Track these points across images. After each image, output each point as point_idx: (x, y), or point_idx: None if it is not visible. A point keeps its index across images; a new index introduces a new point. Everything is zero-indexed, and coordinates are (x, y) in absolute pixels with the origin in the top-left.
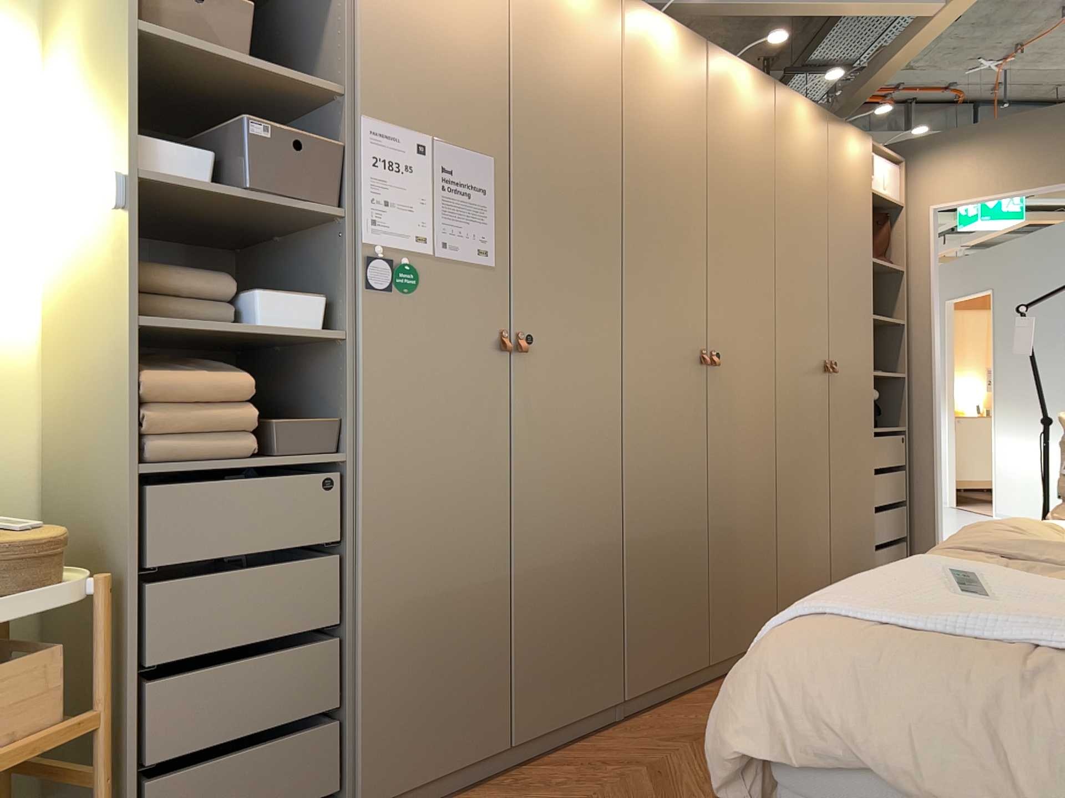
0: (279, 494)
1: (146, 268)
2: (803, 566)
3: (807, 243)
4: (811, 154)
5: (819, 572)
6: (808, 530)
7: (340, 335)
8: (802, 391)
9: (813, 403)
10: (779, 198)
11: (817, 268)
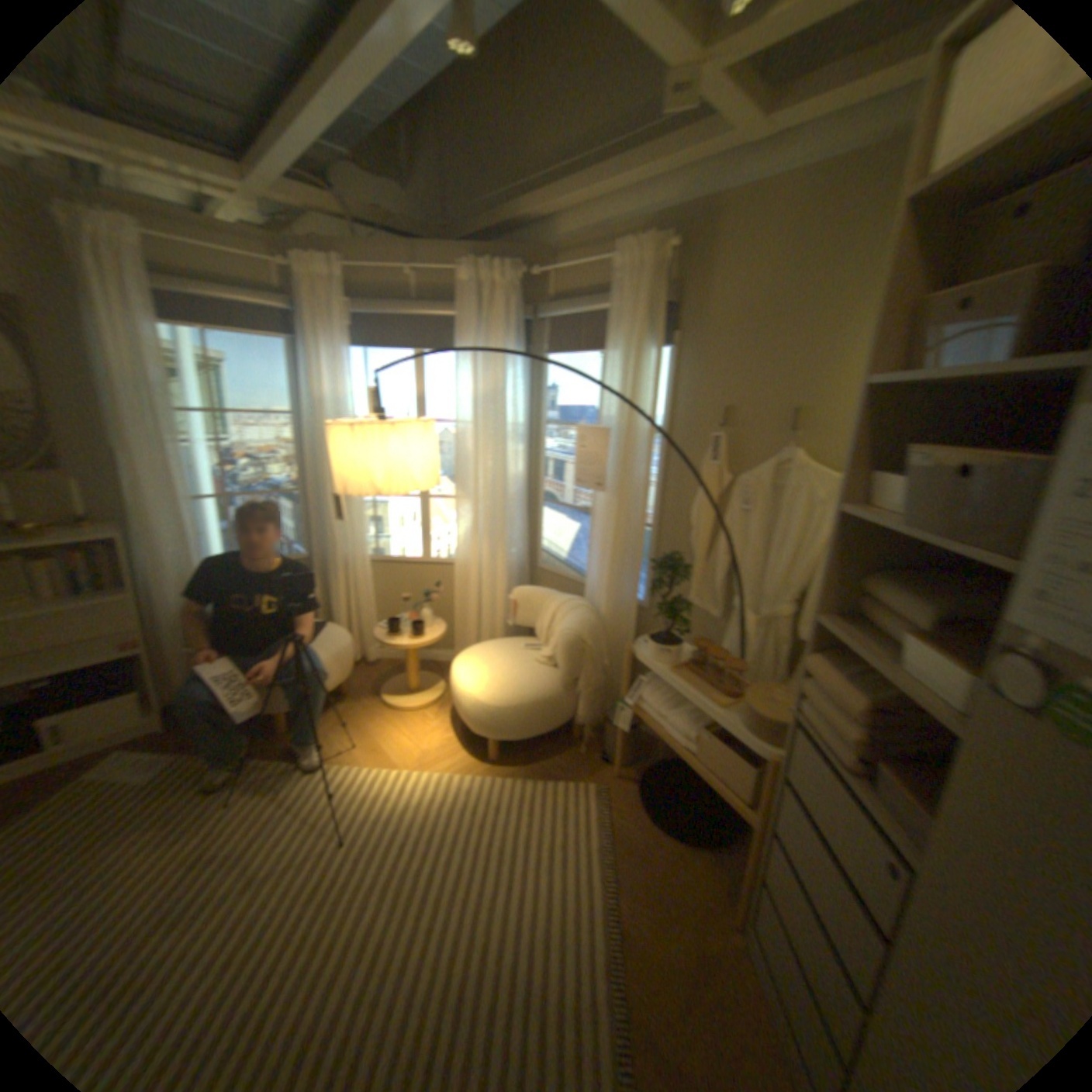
0: (857, 827)
1: (878, 582)
2: None
3: None
4: None
5: None
6: None
7: (960, 733)
8: None
9: None
10: None
11: None
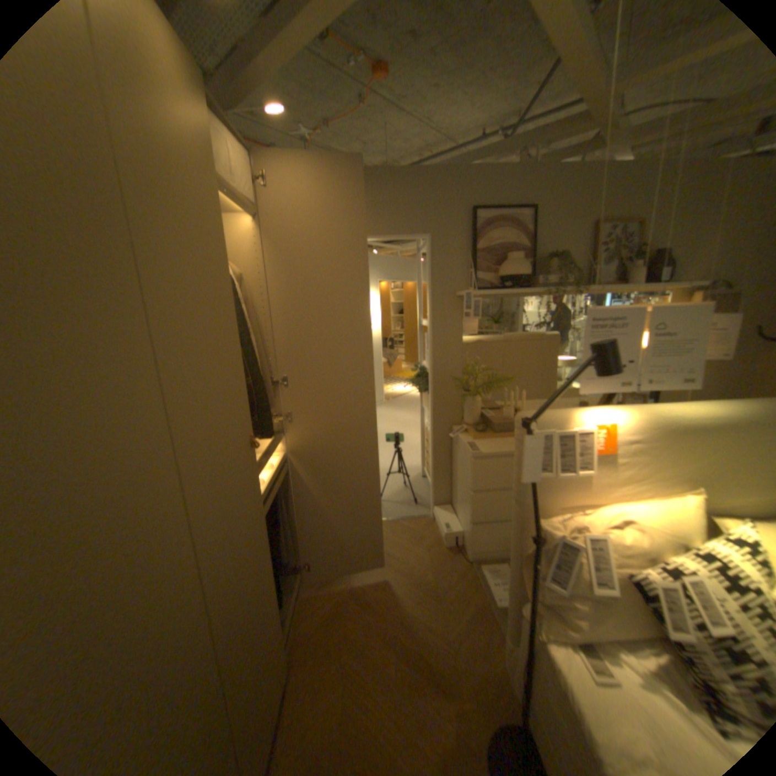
0: None
1: None
2: (263, 690)
3: (205, 291)
4: (189, 136)
5: (275, 659)
6: (262, 644)
7: None
8: (232, 507)
9: (246, 503)
10: (134, 206)
11: (225, 325)
